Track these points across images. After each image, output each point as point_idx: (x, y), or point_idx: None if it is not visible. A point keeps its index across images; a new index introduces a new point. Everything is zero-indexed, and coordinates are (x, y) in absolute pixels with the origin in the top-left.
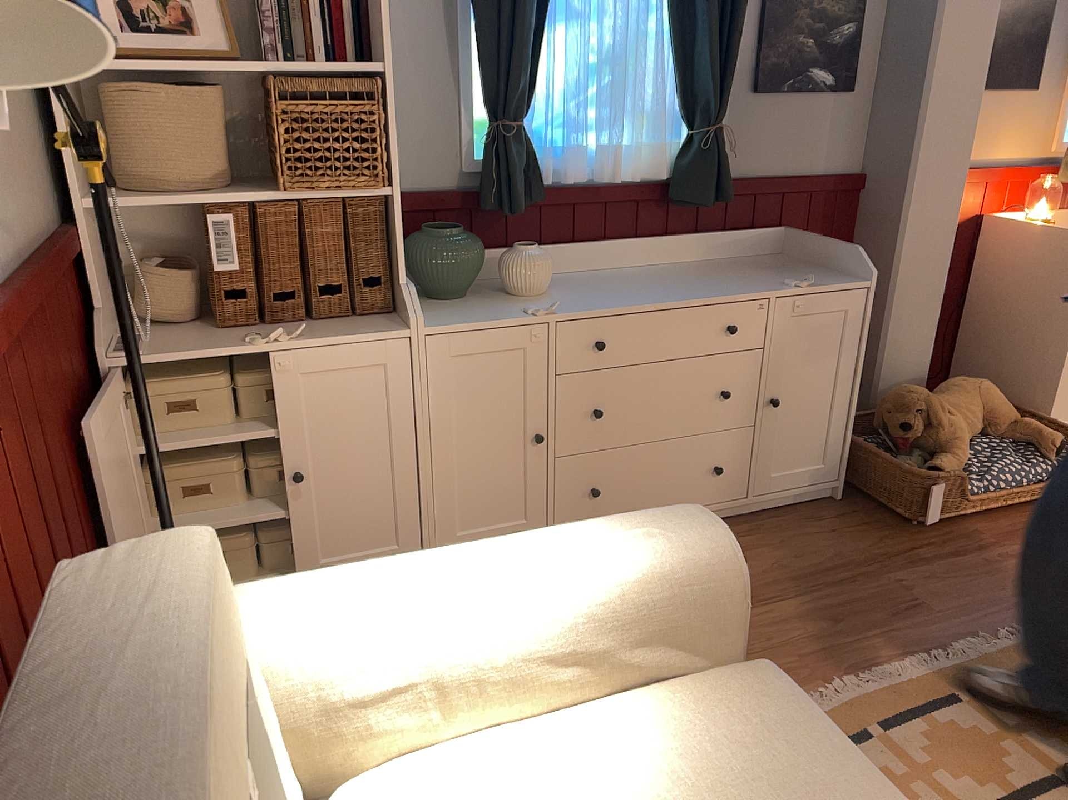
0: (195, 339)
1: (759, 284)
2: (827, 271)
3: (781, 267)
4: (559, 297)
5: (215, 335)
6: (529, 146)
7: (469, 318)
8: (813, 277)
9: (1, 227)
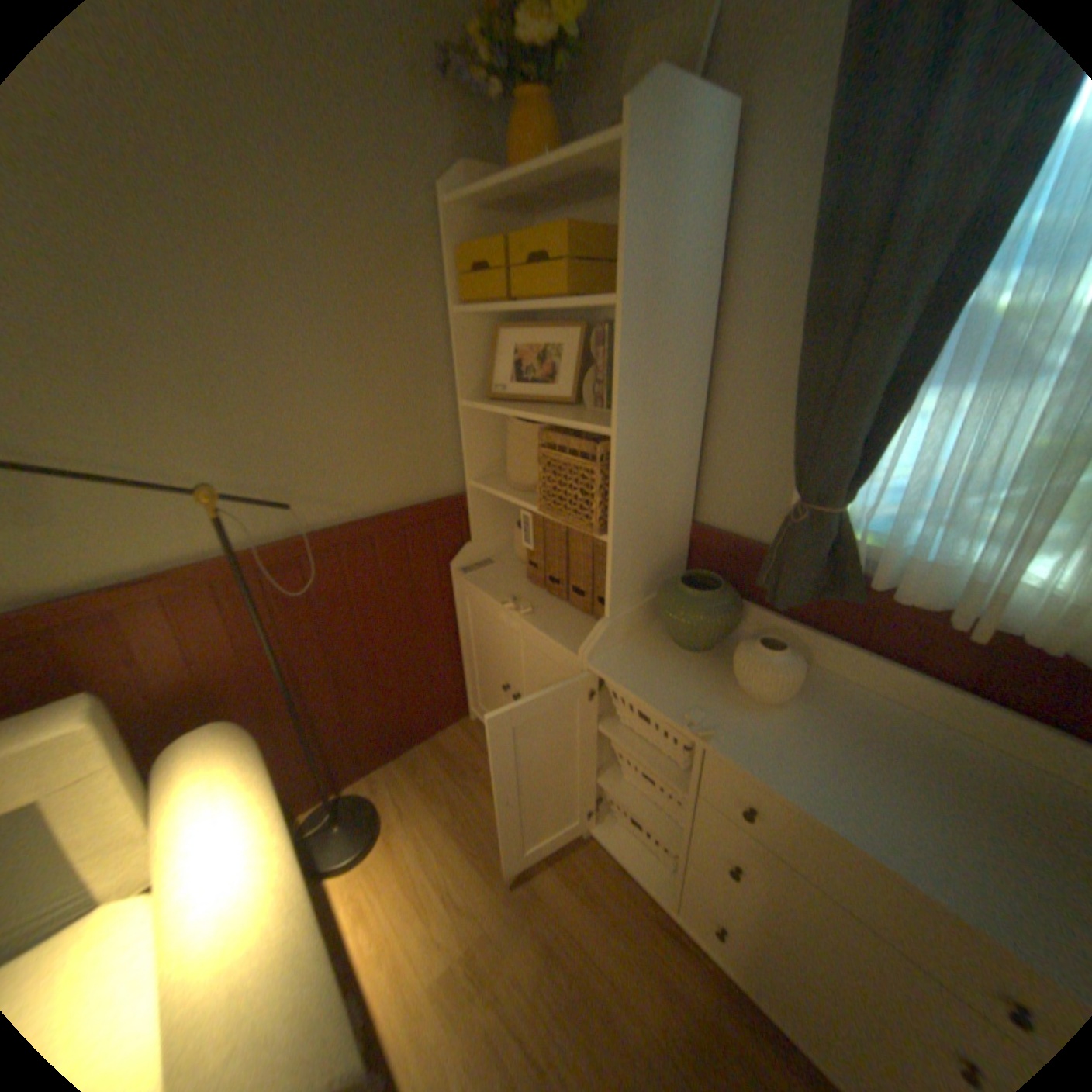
0: (507, 579)
1: None
2: None
3: None
4: (775, 726)
5: (515, 583)
6: (848, 538)
7: (638, 681)
8: None
9: (333, 502)
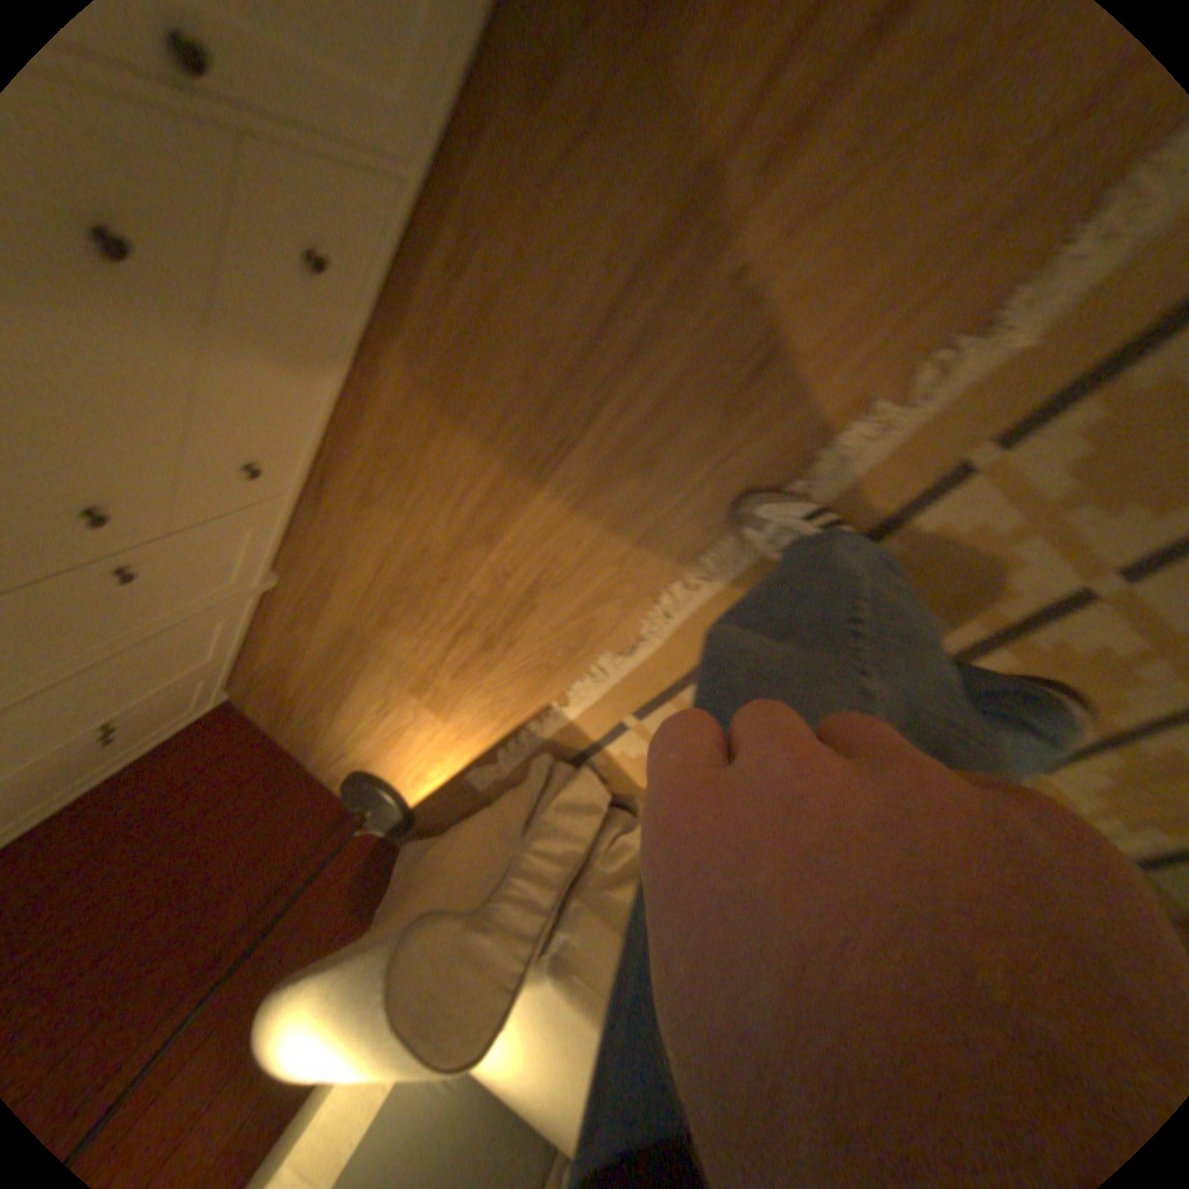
0: None
1: None
2: None
3: None
4: None
5: None
6: None
7: None
8: None
9: None
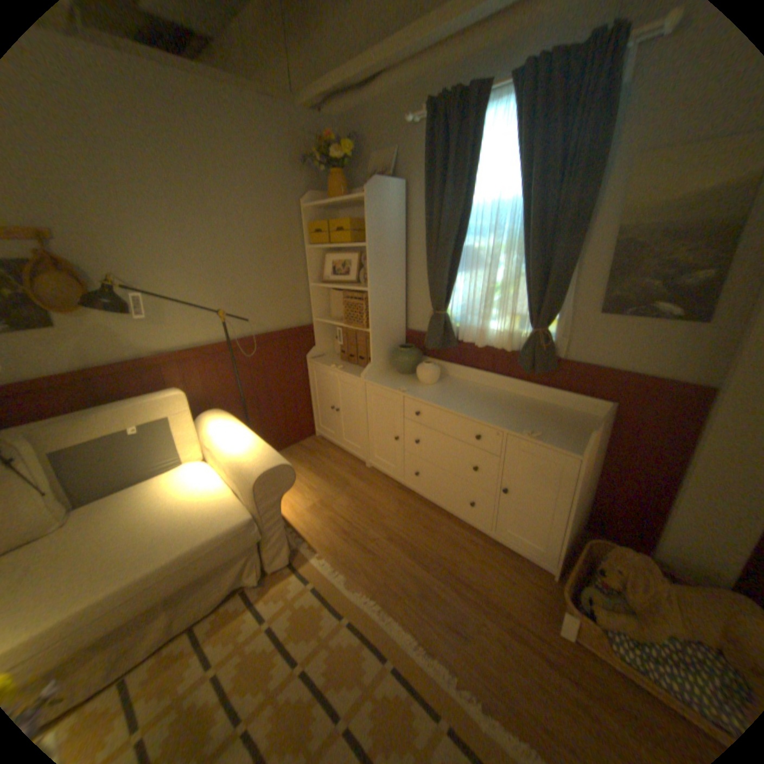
0: (331, 360)
1: (515, 424)
2: (582, 440)
3: (567, 425)
4: (428, 389)
5: (335, 361)
6: (447, 323)
7: (382, 382)
8: (540, 435)
9: (259, 324)
